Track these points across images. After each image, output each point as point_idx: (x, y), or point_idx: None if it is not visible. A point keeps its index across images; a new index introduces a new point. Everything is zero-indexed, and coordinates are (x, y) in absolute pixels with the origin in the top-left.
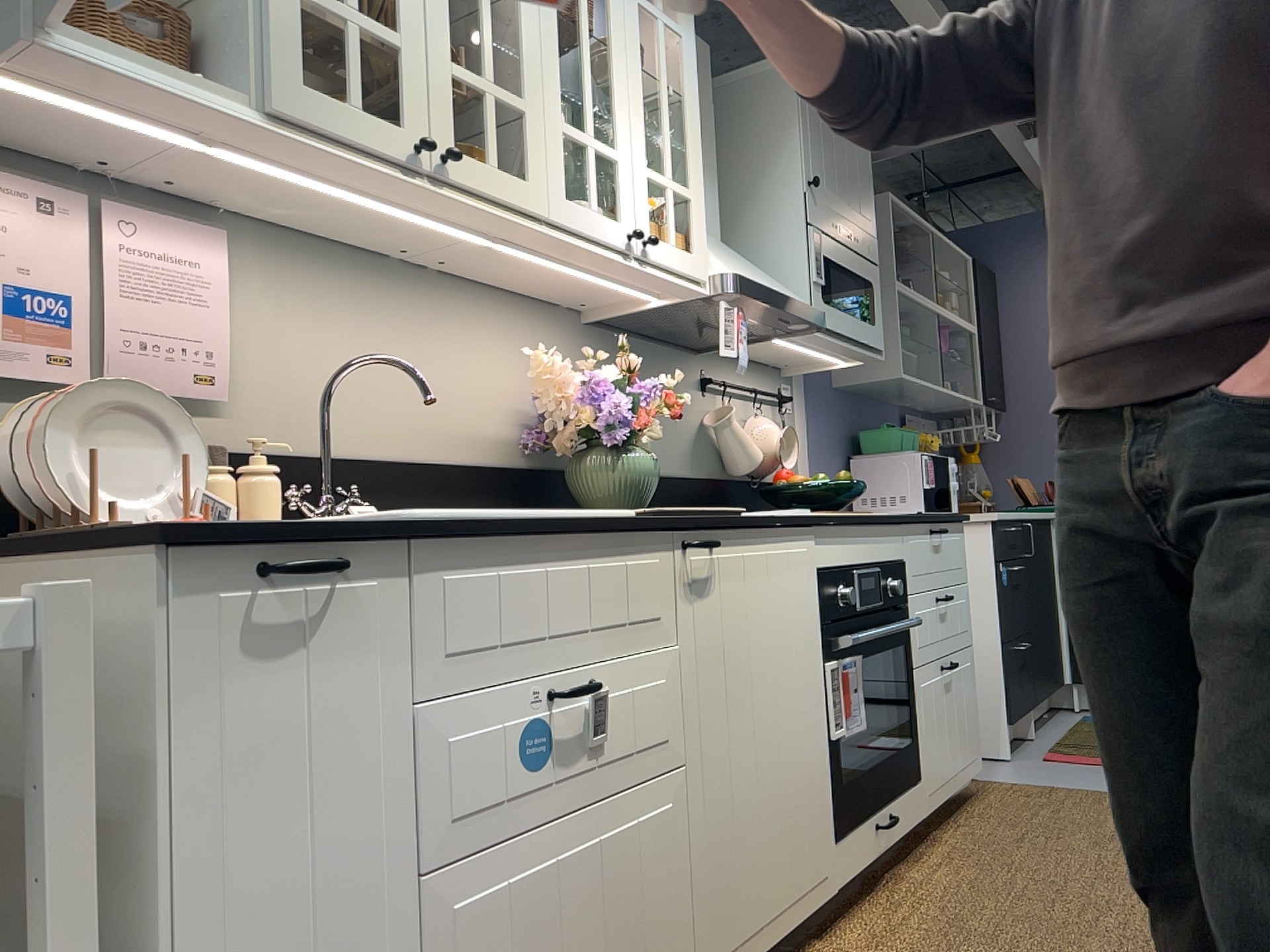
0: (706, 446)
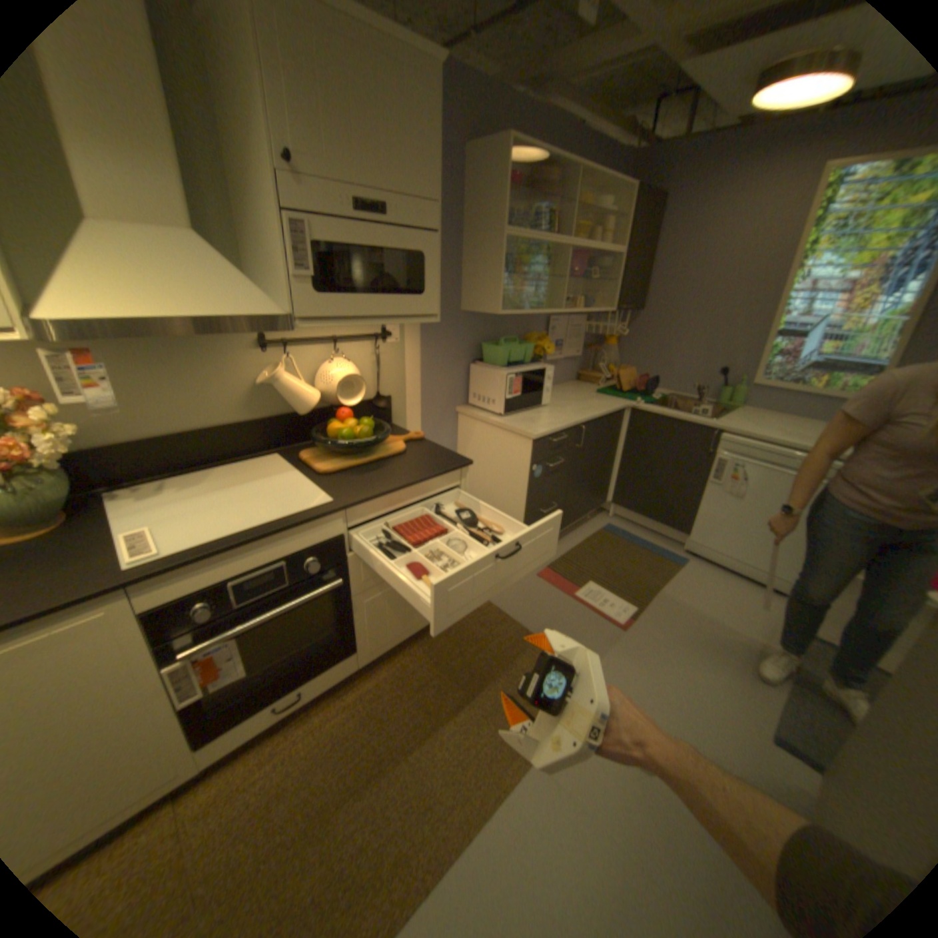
0: (265, 393)
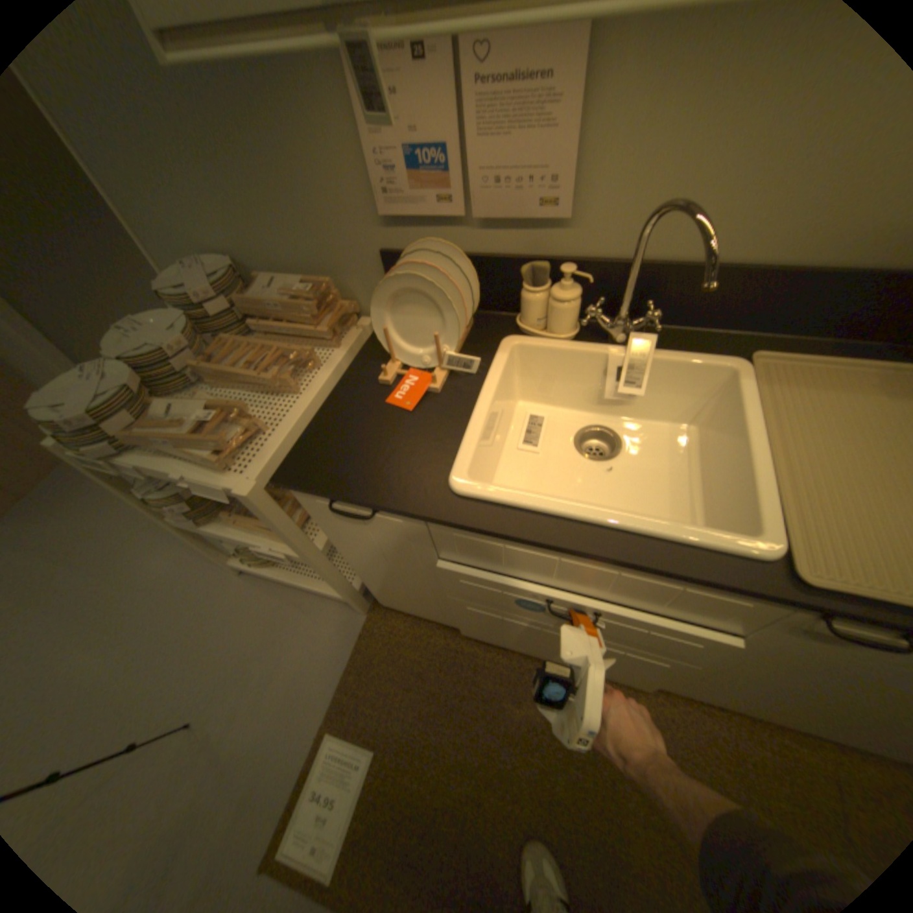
0: None
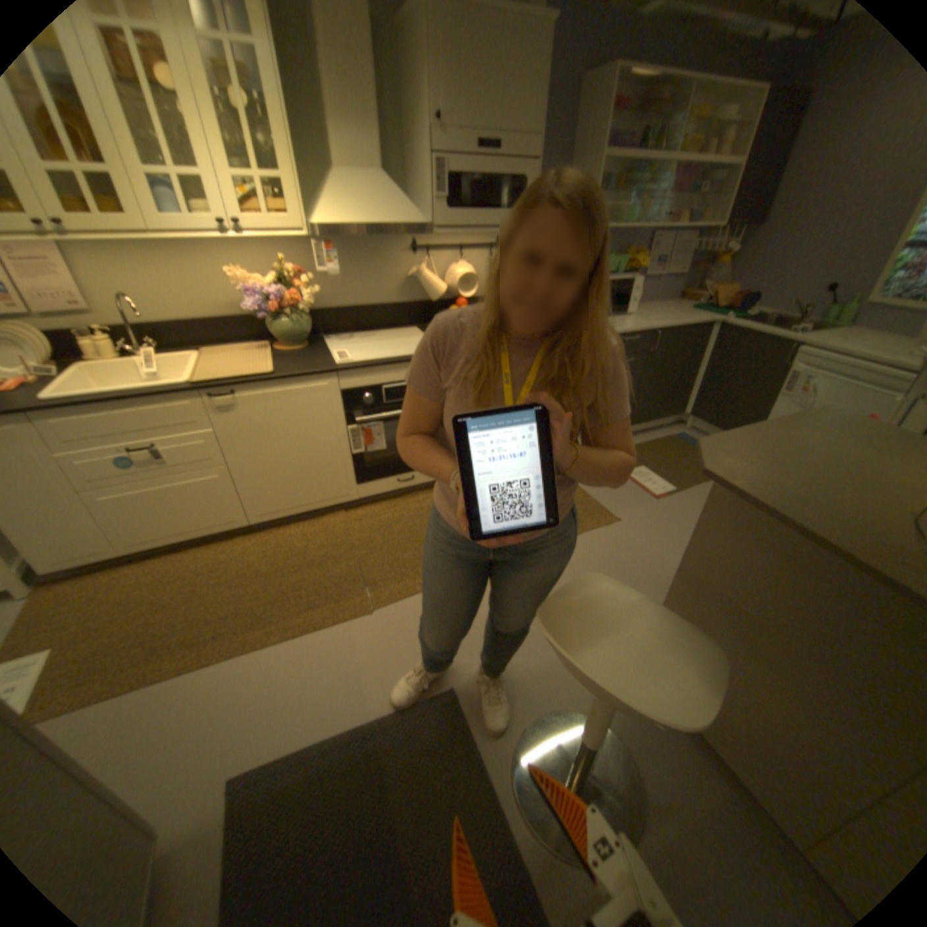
0: (413, 285)
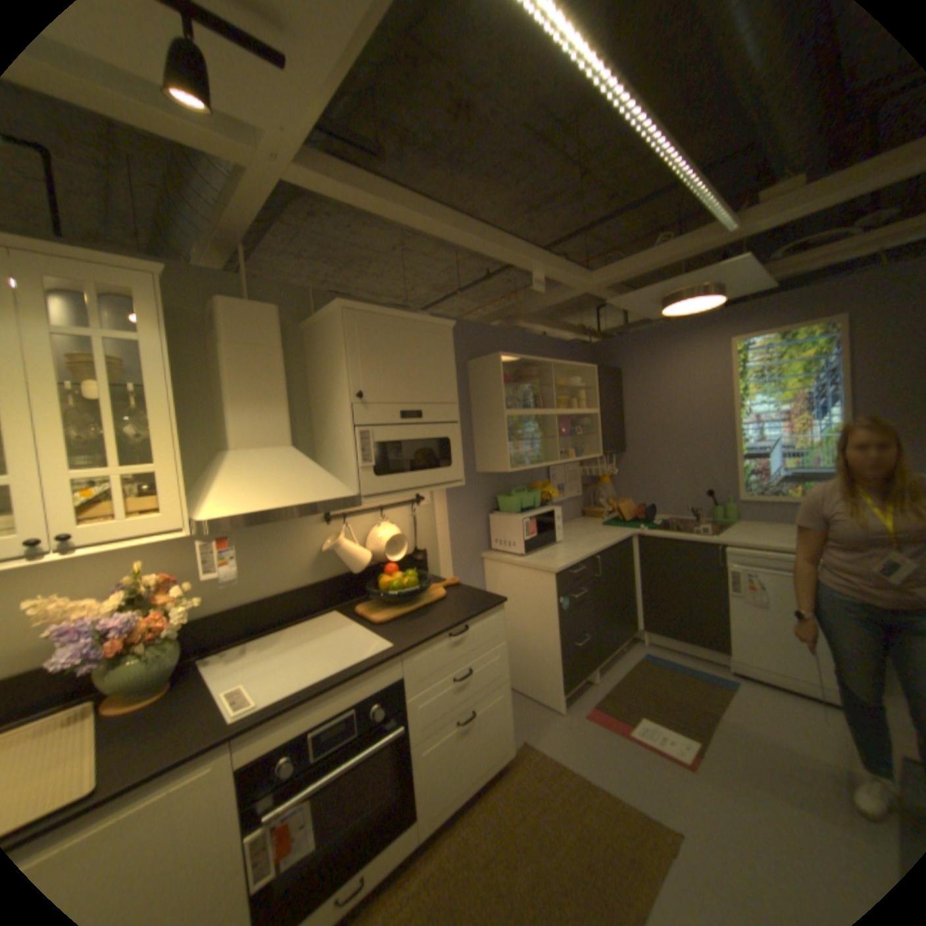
0: (327, 558)
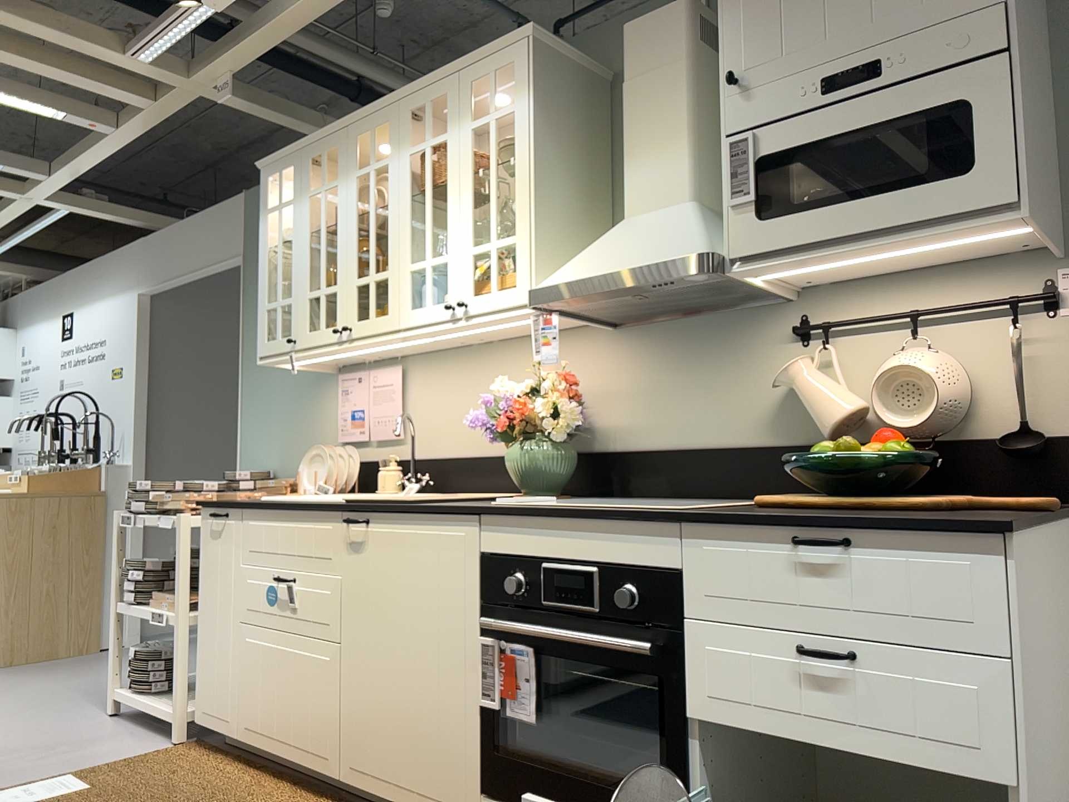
0: (798, 406)
